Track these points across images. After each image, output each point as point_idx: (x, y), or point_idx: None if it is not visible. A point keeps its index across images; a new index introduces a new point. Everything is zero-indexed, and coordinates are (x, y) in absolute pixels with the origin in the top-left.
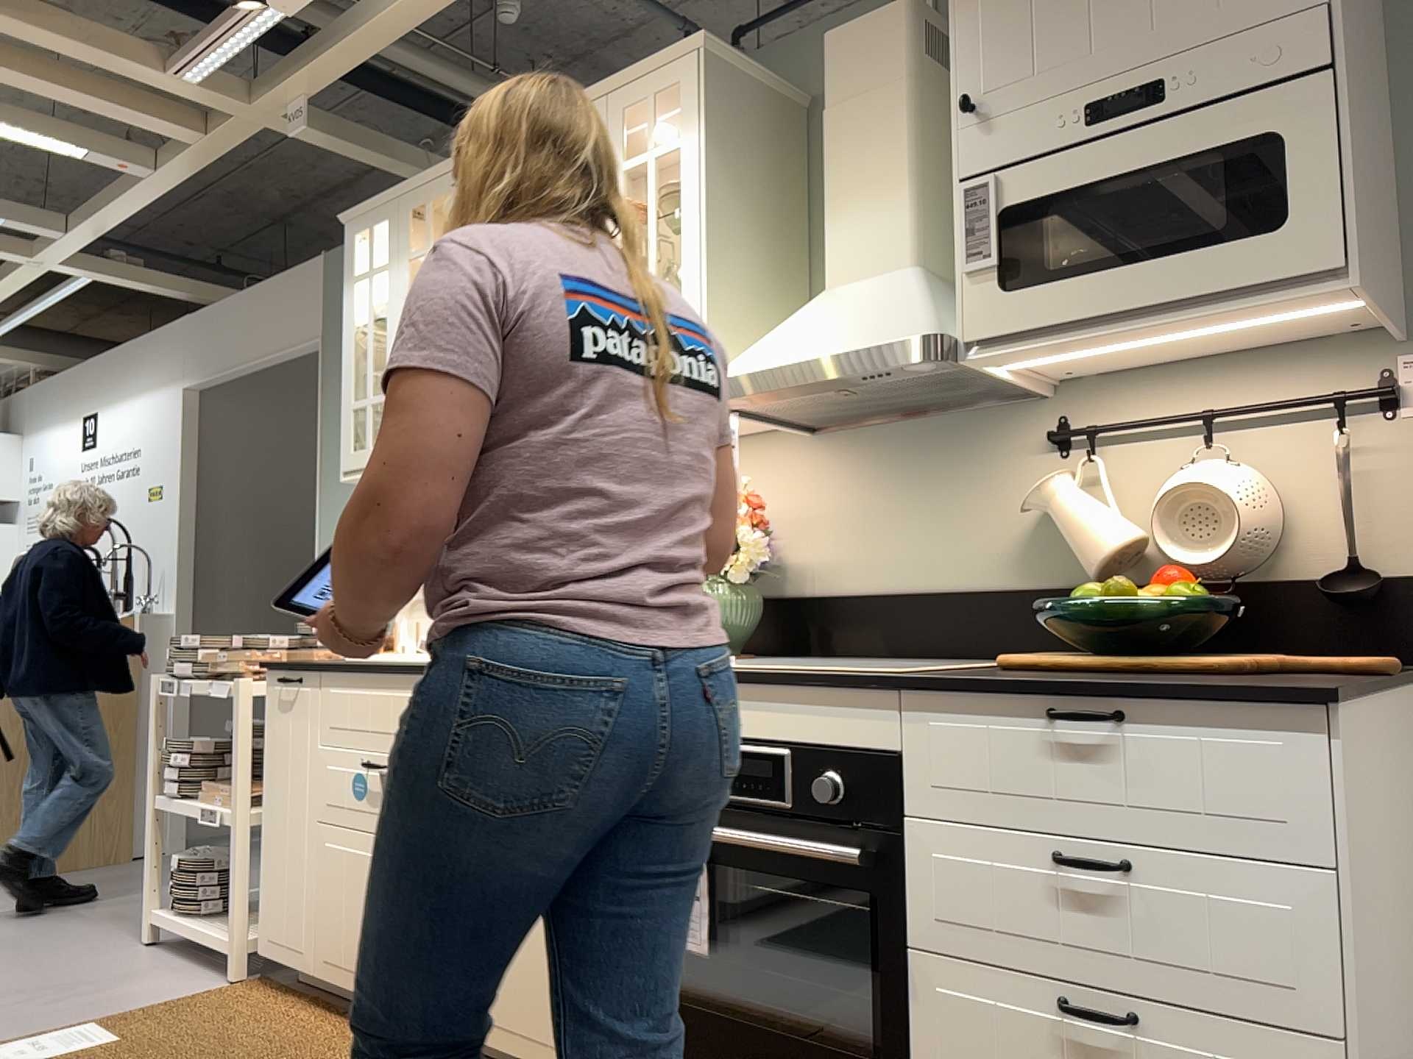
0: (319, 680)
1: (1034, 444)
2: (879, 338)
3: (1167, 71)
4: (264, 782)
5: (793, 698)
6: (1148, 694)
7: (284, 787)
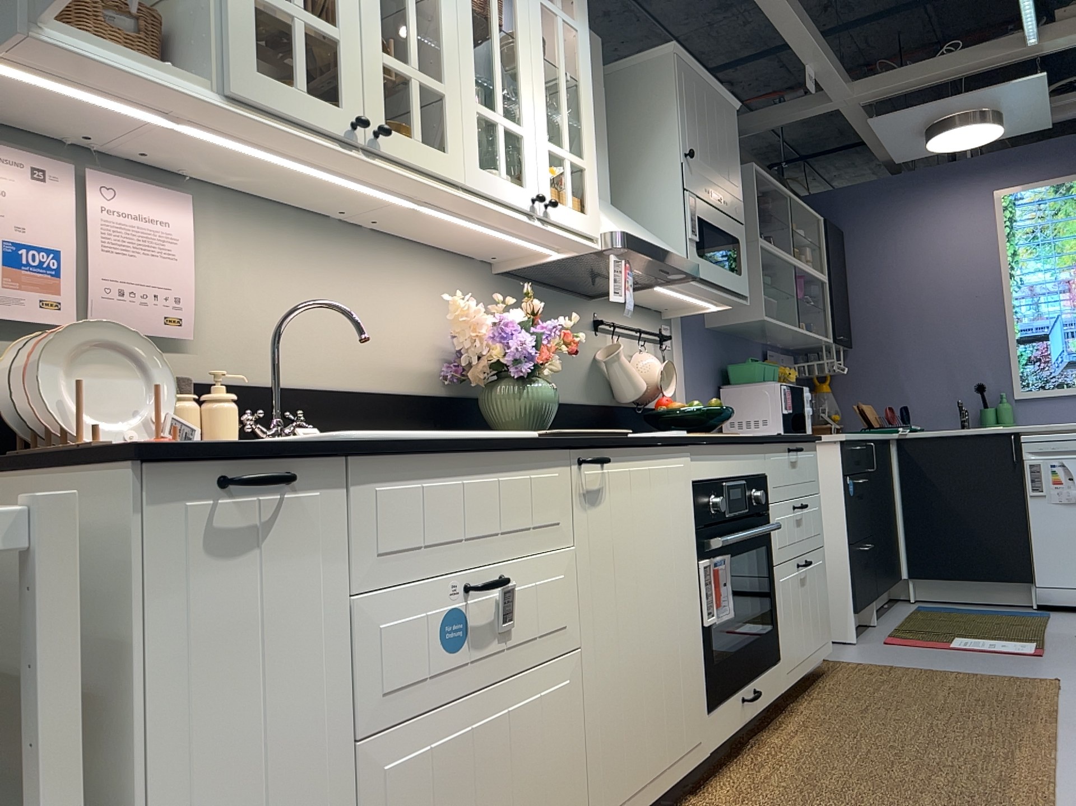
0: (340, 472)
1: (590, 324)
2: (680, 255)
3: (725, 196)
4: (135, 759)
5: (743, 450)
6: (806, 440)
7: (238, 725)
